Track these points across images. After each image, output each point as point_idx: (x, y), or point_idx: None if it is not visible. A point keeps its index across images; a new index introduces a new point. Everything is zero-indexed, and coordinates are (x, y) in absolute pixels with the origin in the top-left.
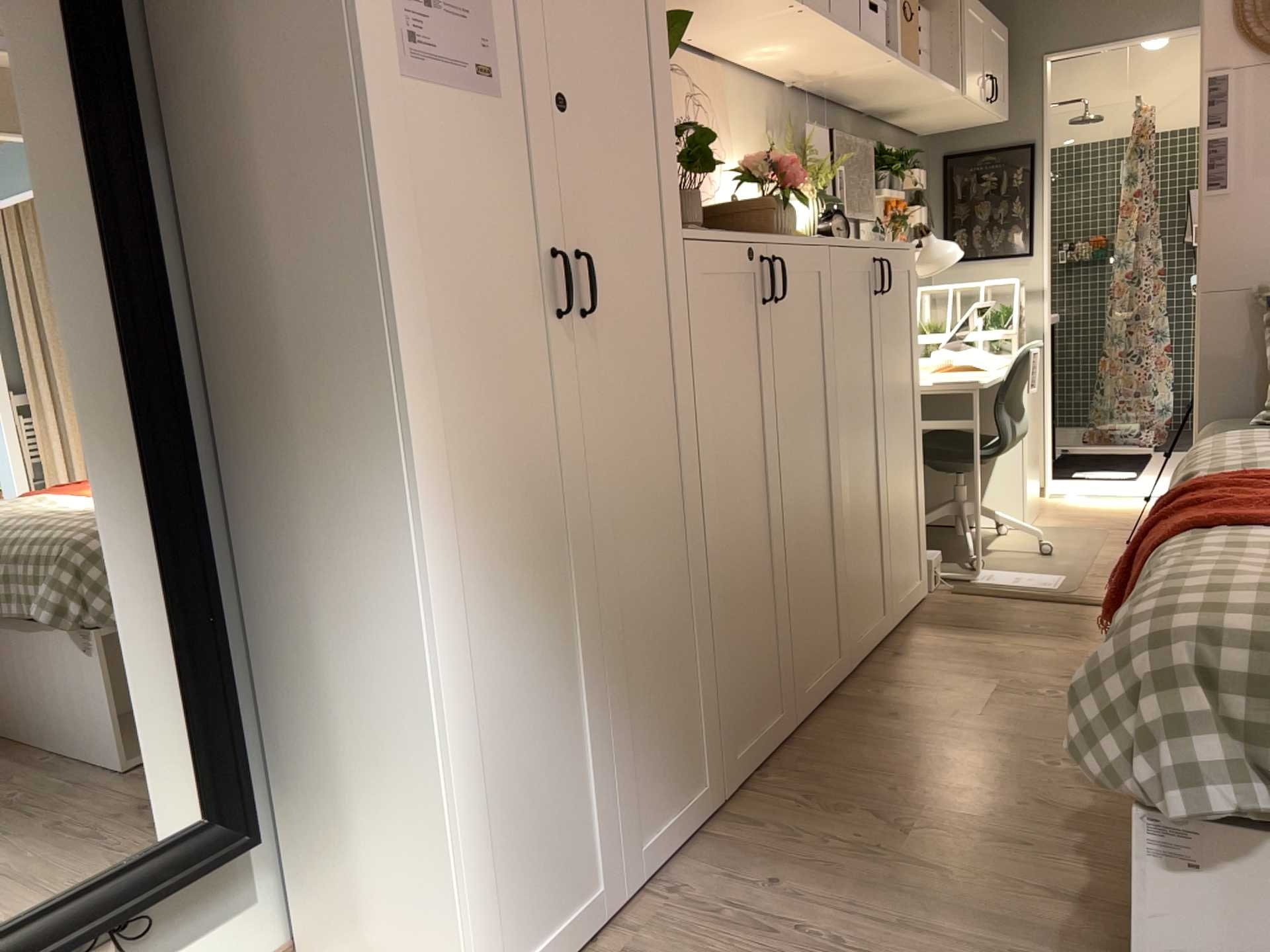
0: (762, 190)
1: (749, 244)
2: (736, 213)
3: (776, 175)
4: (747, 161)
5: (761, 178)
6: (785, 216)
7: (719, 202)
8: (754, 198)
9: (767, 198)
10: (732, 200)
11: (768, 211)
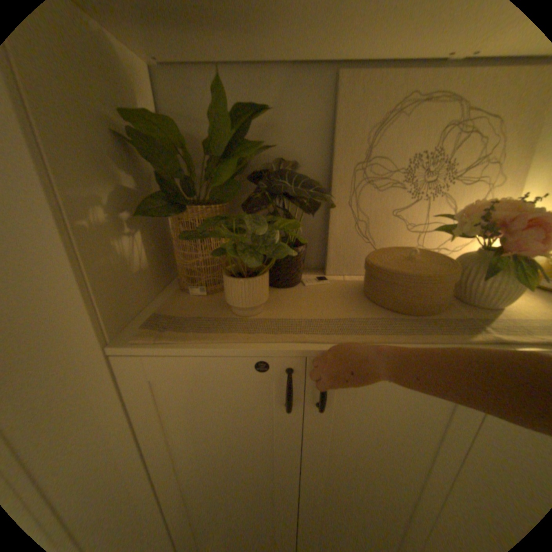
0: (487, 241)
1: (258, 358)
2: (381, 278)
3: (501, 234)
4: (467, 209)
5: (479, 232)
6: (494, 282)
7: (373, 259)
8: (405, 270)
9: (425, 275)
10: (399, 258)
11: (422, 287)
